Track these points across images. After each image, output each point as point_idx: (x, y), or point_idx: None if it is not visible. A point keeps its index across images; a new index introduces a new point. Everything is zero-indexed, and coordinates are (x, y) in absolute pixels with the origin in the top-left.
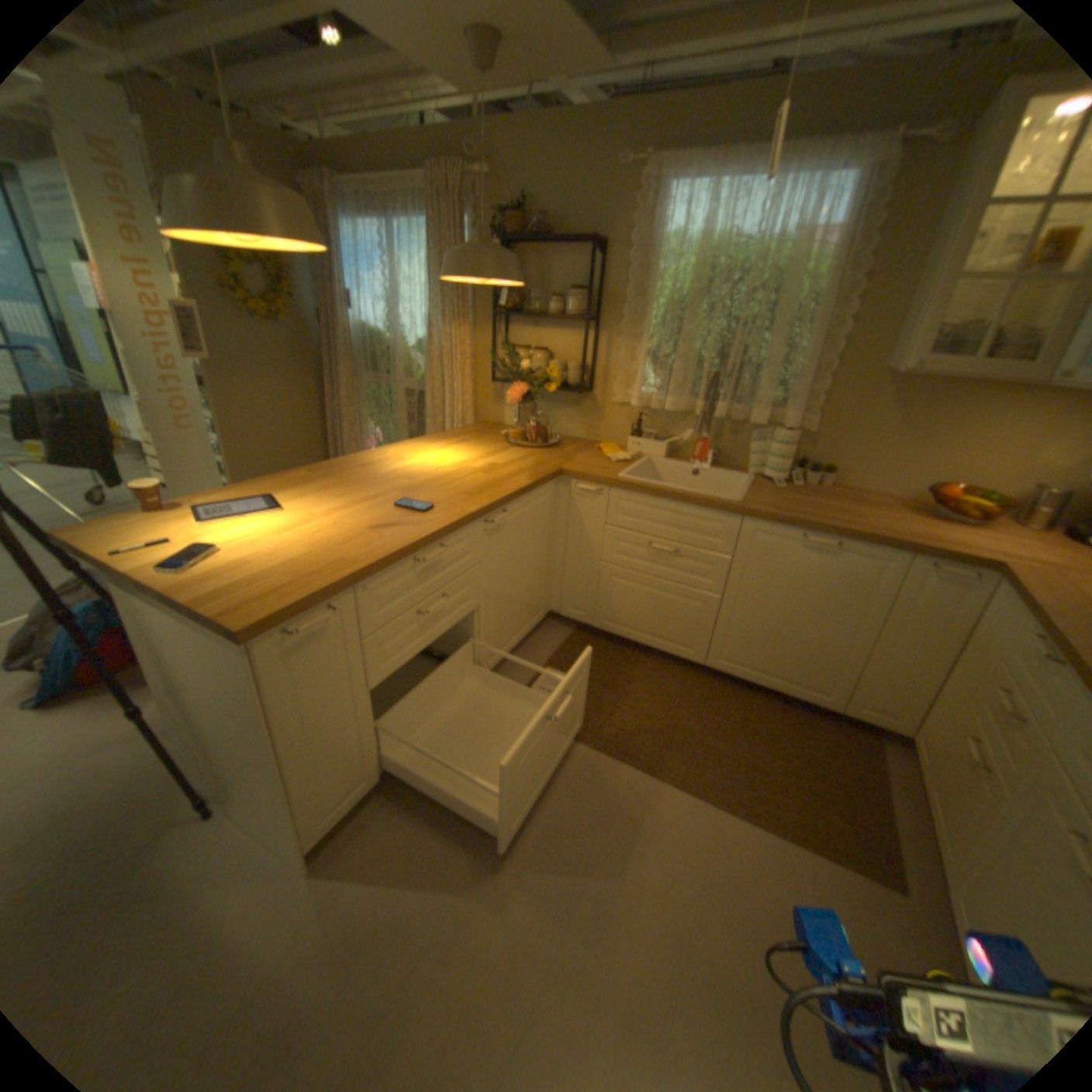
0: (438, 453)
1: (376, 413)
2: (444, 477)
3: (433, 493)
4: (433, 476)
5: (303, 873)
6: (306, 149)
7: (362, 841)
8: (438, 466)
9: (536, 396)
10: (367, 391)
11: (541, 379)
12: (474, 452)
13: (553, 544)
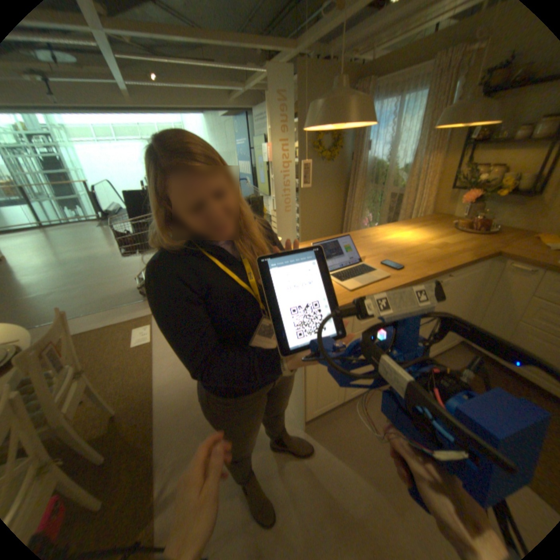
0: (408, 232)
1: (371, 205)
2: (411, 248)
3: (403, 257)
4: (404, 246)
5: (304, 428)
6: (363, 67)
7: (331, 427)
8: (407, 240)
9: (487, 197)
10: (369, 193)
11: (495, 185)
12: (431, 232)
13: (479, 299)
